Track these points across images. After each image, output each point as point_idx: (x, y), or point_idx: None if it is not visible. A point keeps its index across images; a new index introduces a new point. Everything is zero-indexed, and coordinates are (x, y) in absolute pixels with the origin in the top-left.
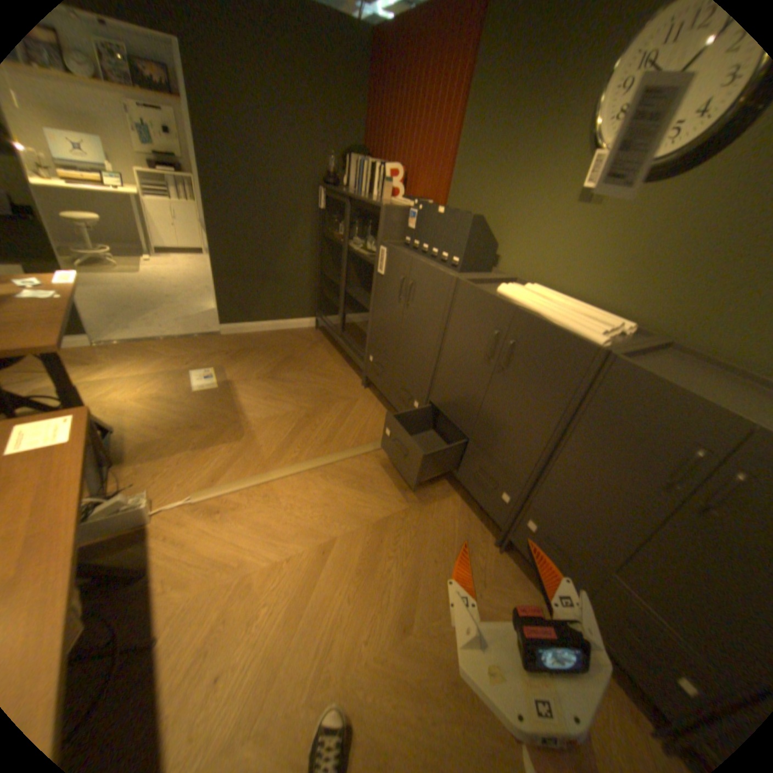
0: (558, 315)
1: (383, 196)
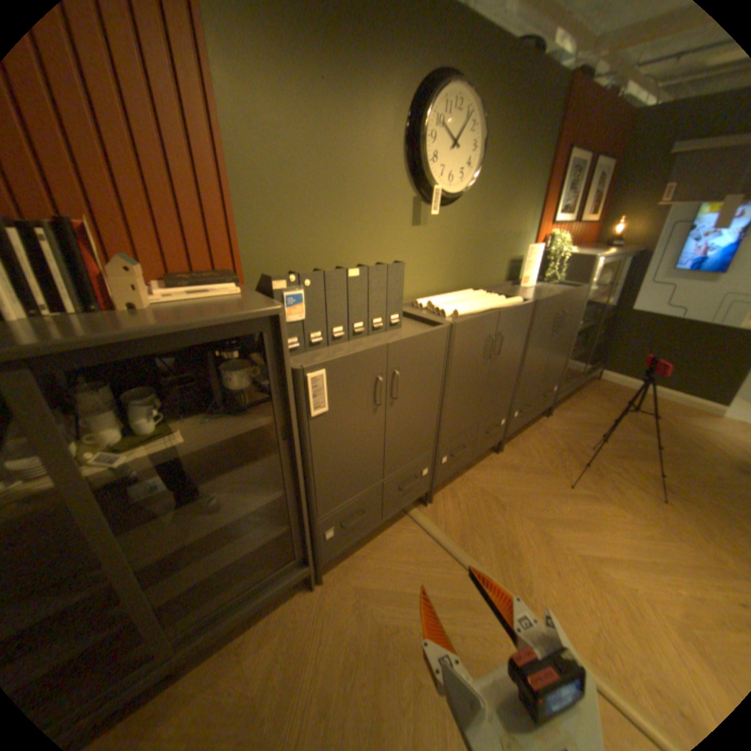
0: (499, 302)
1: (142, 302)
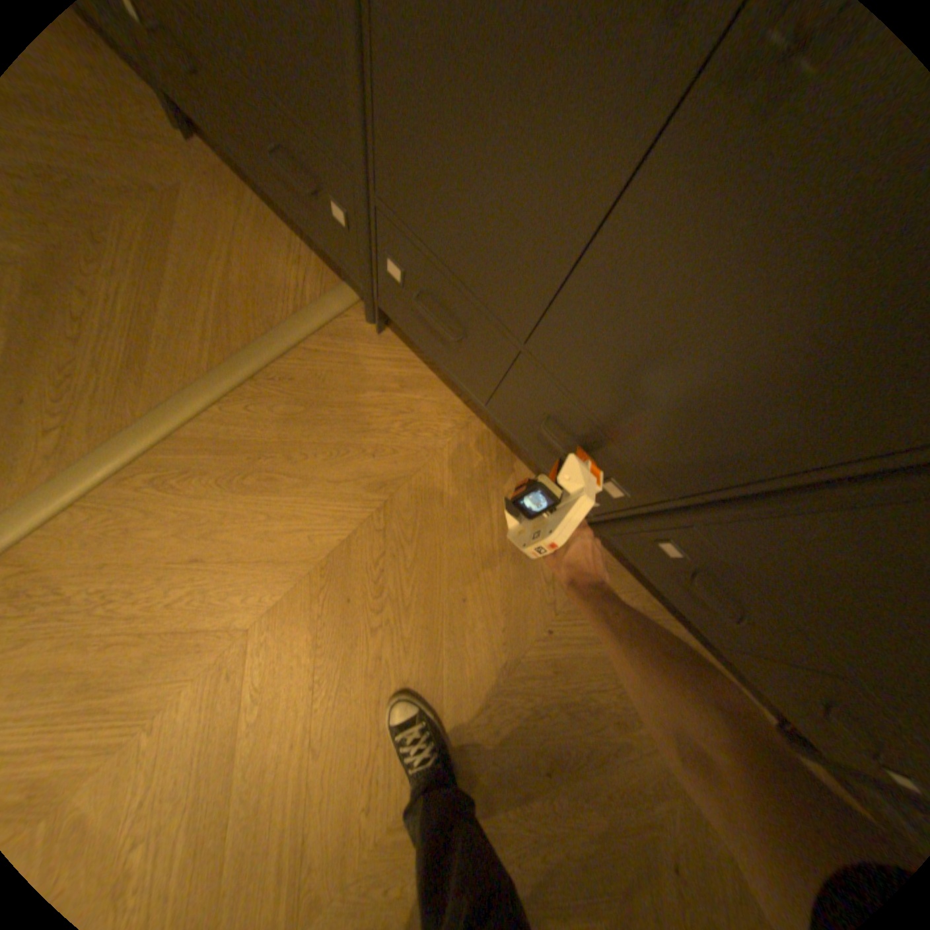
0: None
1: None
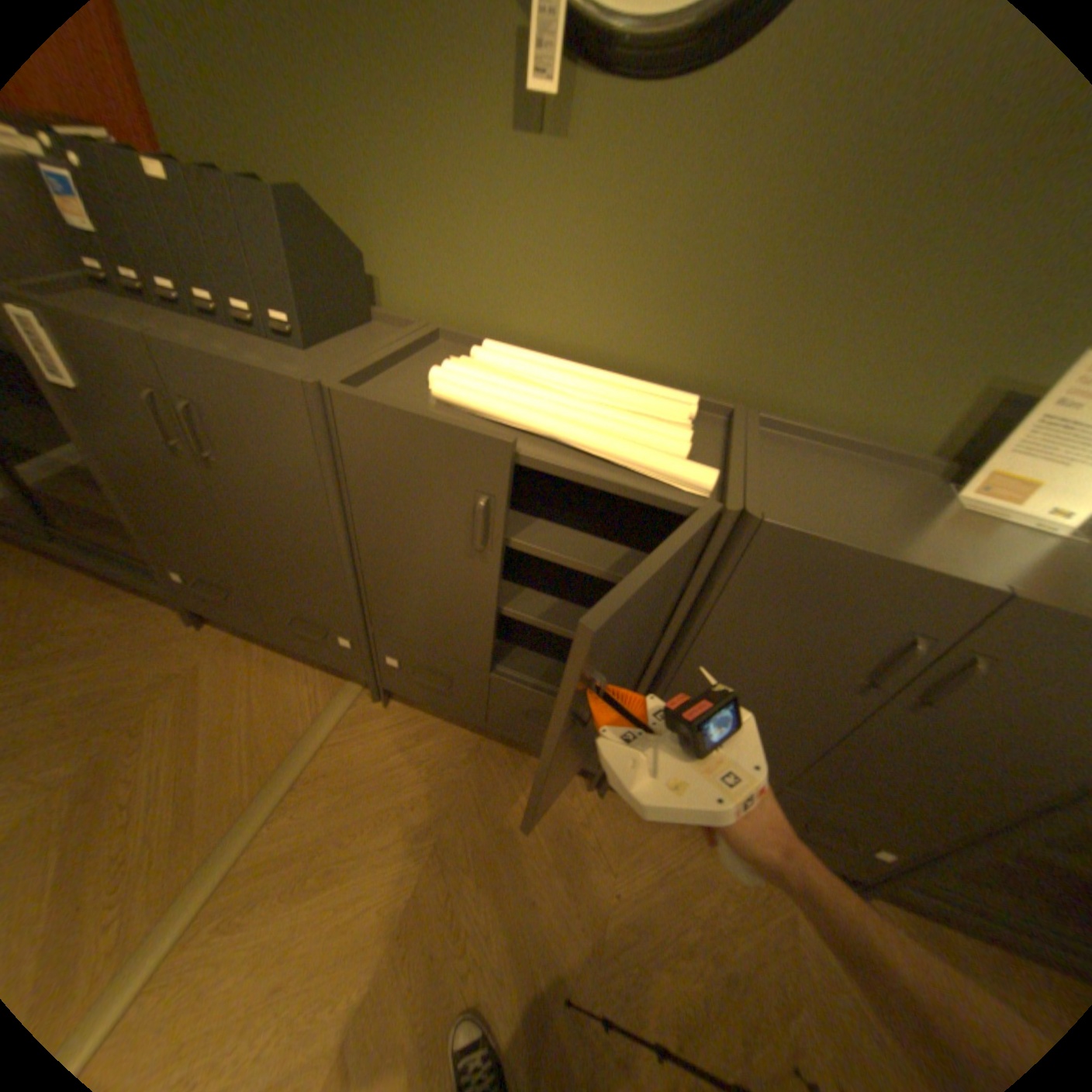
0: (601, 437)
1: None
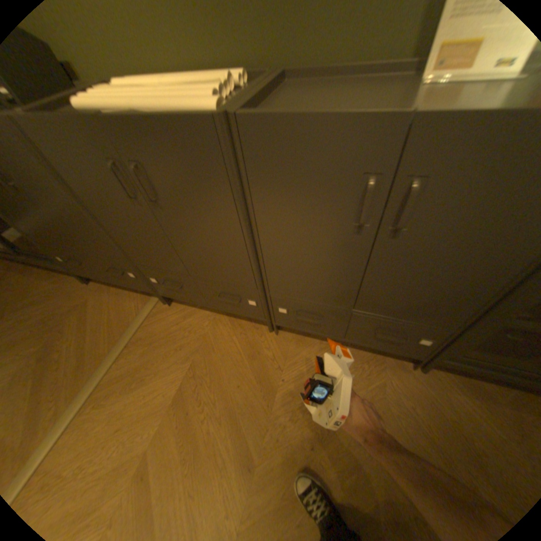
0: (151, 100)
1: None
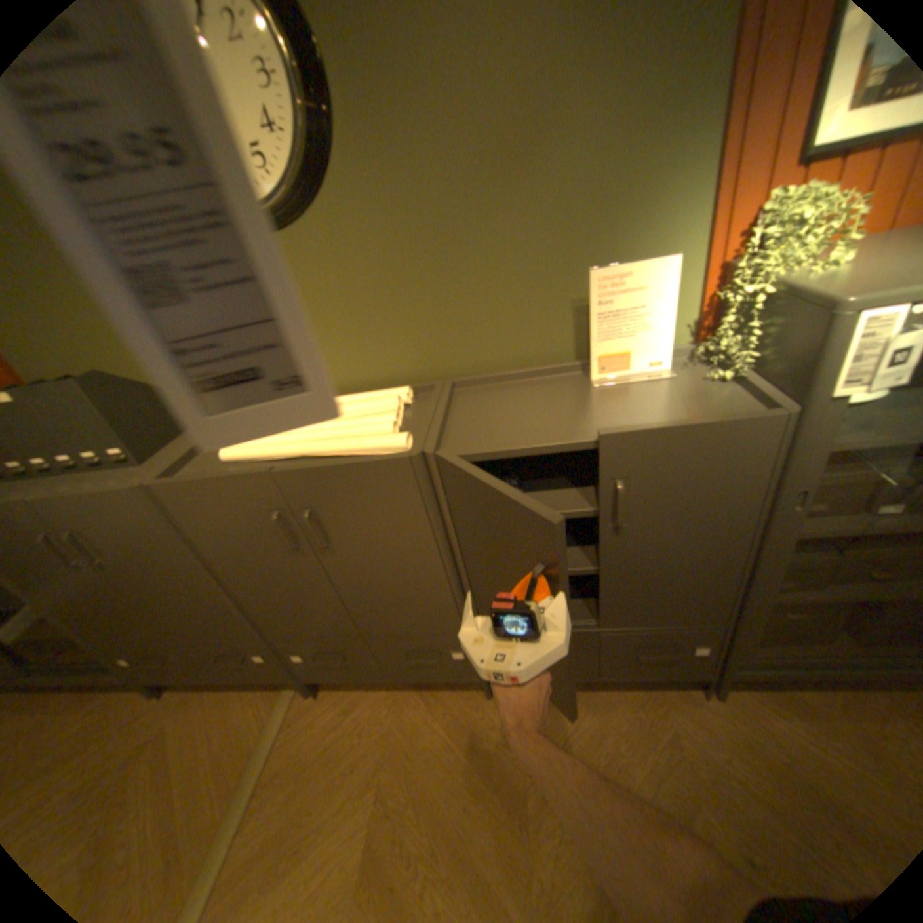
0: (329, 444)
1: None
